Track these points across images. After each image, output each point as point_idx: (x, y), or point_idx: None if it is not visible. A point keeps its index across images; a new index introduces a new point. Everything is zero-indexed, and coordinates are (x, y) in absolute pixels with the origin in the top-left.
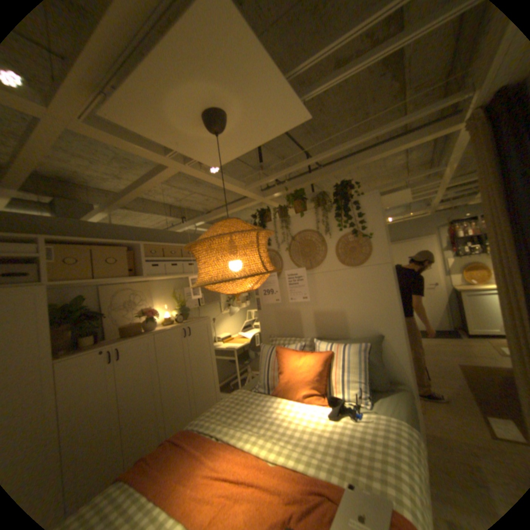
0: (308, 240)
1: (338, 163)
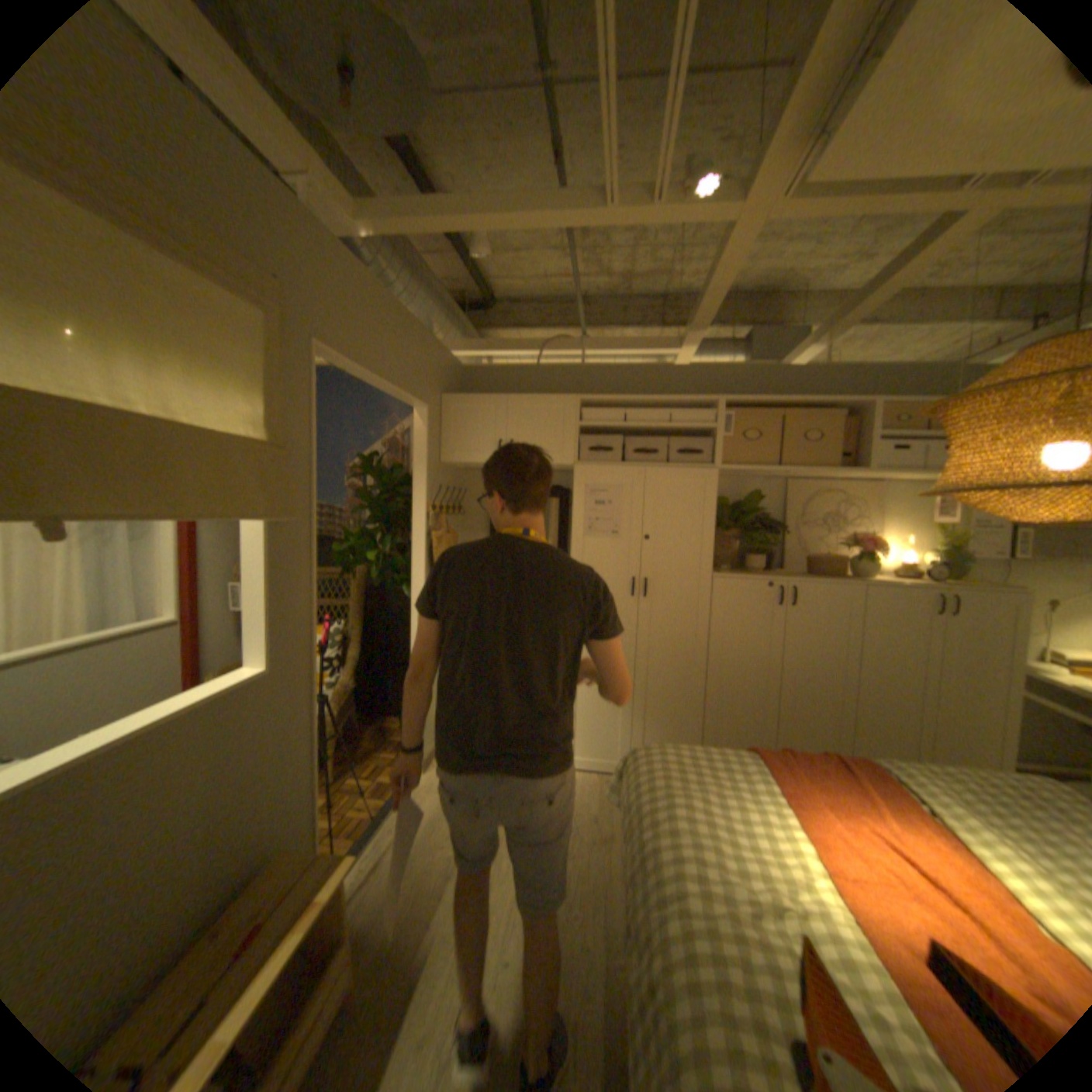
0: None
1: None
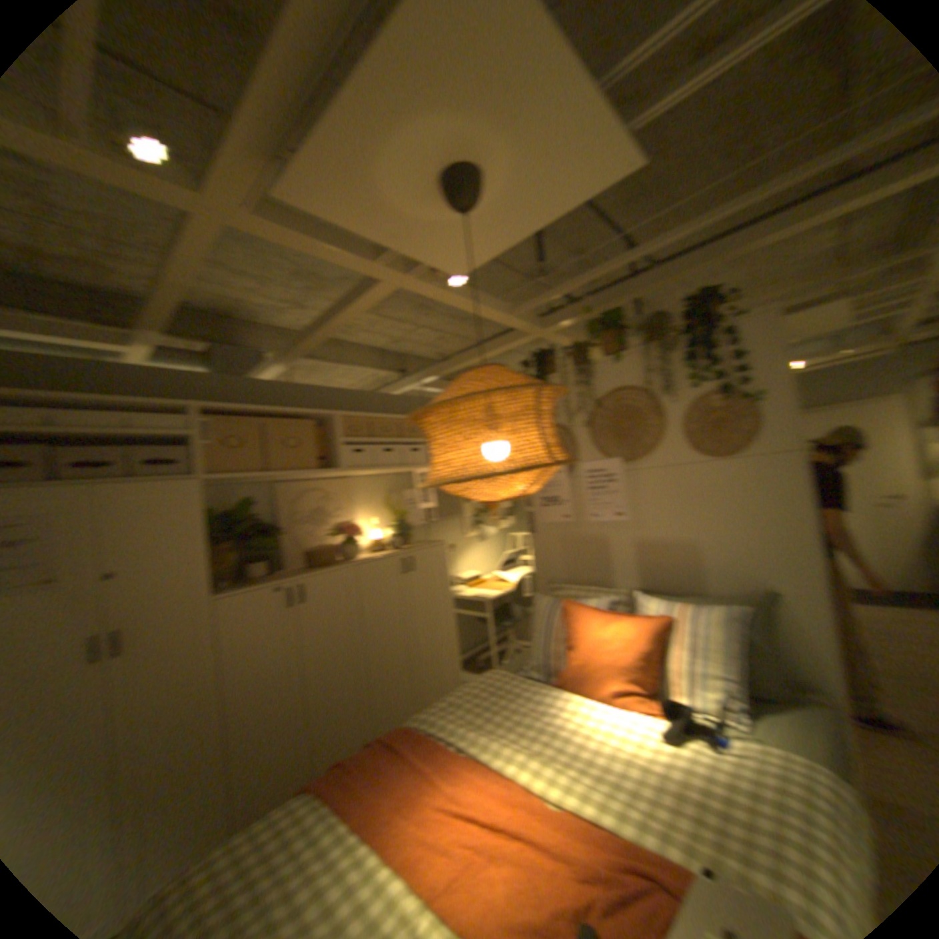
0: (625, 406)
1: (690, 254)
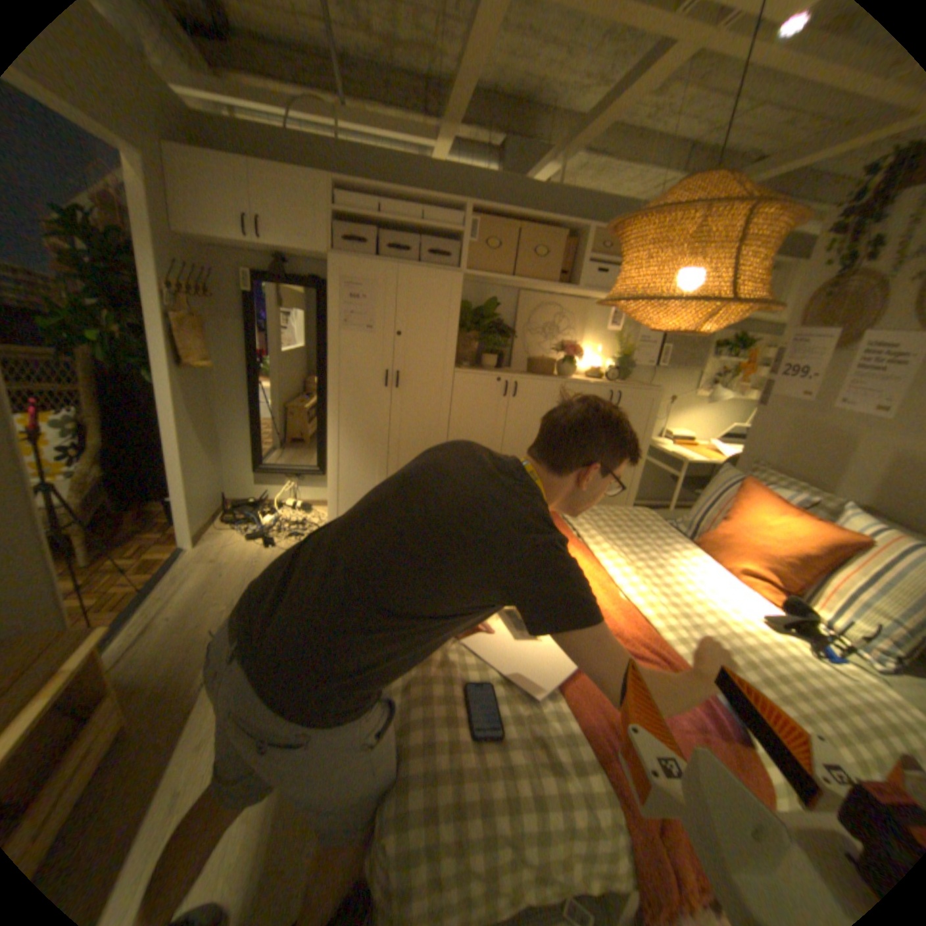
0: None
1: None
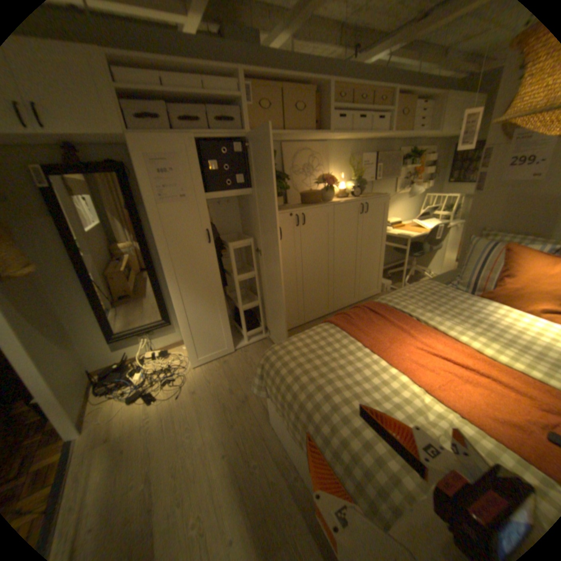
0: None
1: None
